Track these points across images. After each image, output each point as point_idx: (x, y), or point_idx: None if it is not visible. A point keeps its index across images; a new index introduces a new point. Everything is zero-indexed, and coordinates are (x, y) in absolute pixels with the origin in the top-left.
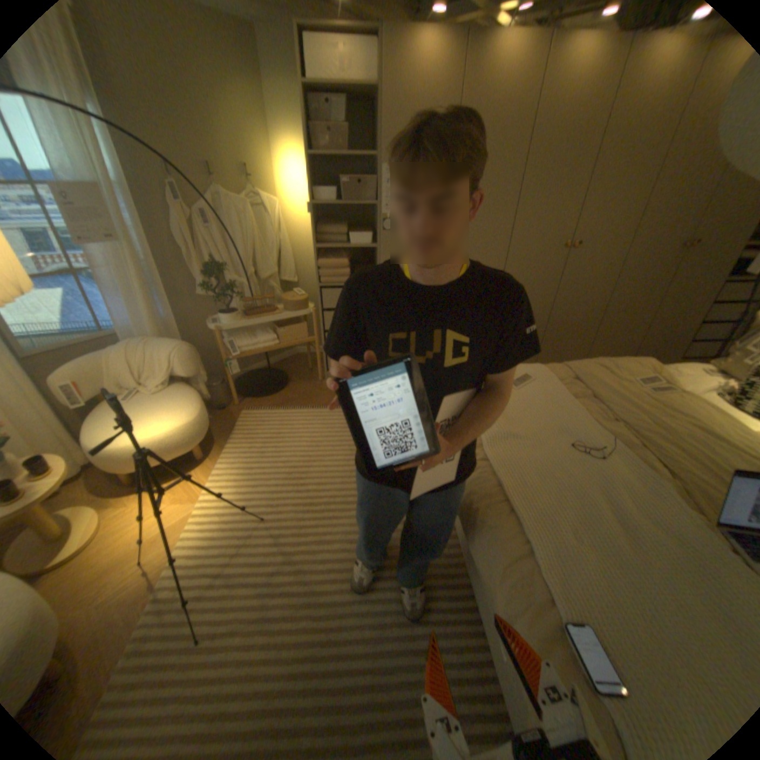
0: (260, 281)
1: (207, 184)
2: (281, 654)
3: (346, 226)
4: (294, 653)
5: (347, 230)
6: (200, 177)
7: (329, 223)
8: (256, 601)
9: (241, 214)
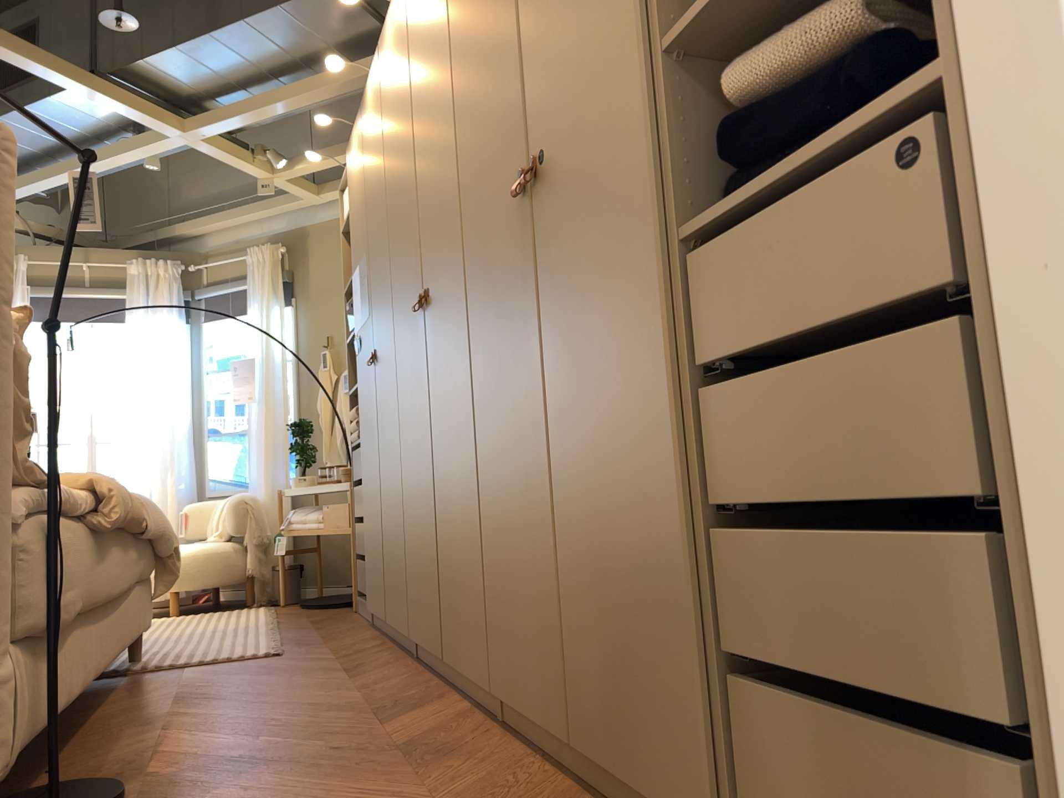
0: None
1: None
2: None
3: None
4: None
5: None
6: None
7: None
8: None
9: None
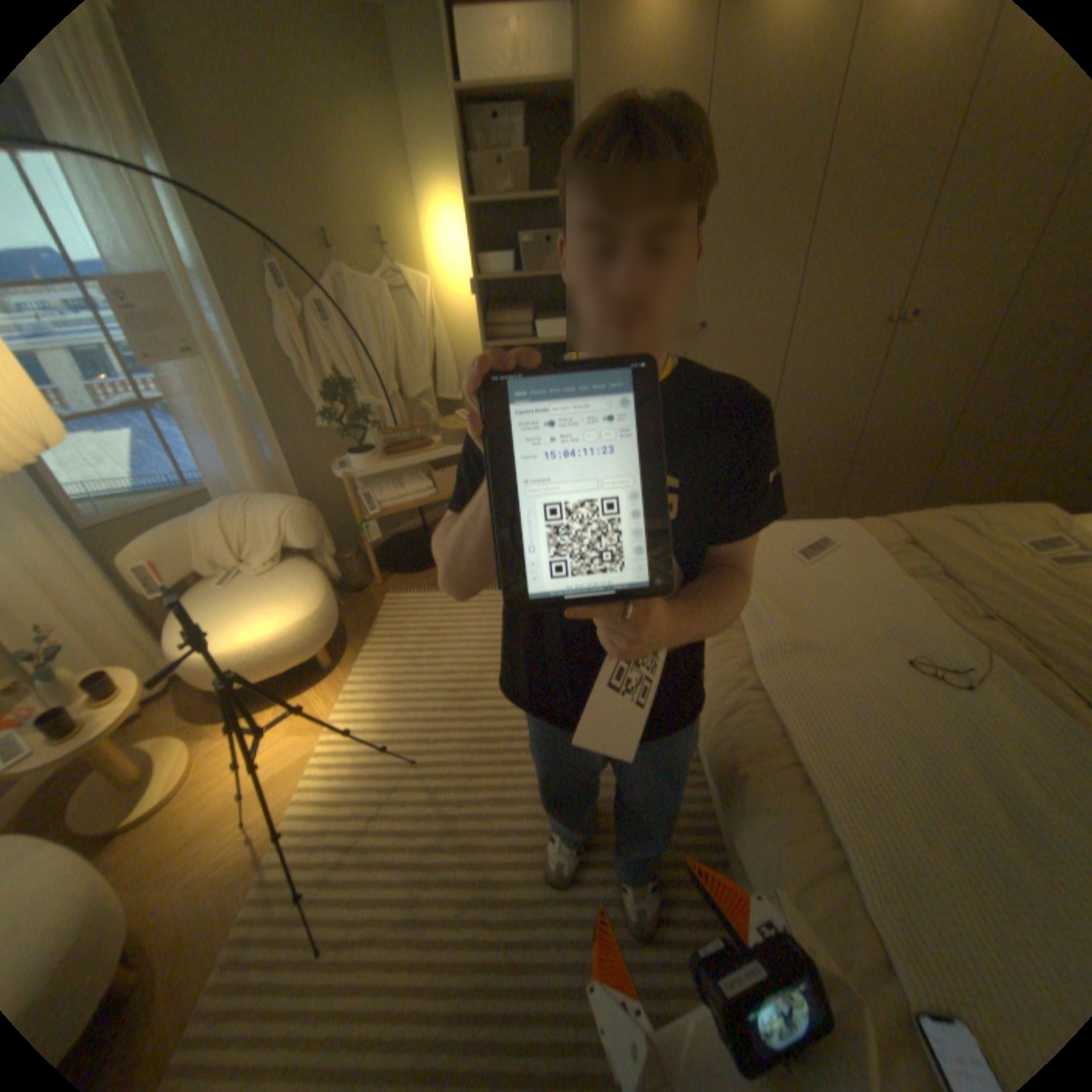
0: (408, 402)
1: (324, 262)
2: (439, 979)
3: (531, 310)
4: (458, 979)
5: (532, 317)
6: (314, 251)
7: (505, 307)
8: (404, 891)
9: (376, 303)
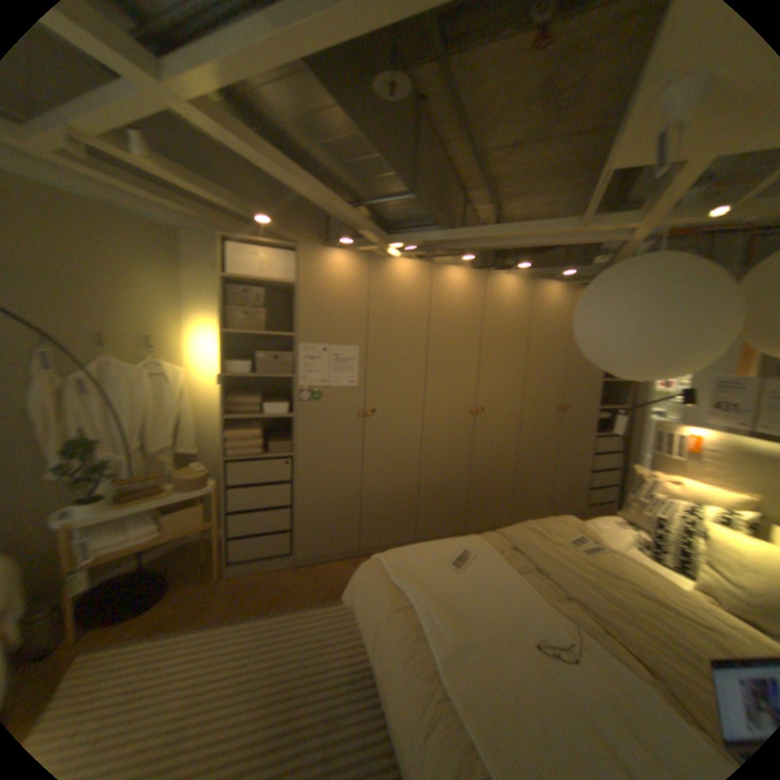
0: (144, 457)
1: (92, 355)
2: None
3: (259, 396)
4: None
5: (259, 400)
6: (85, 347)
7: (240, 393)
8: None
9: (132, 385)
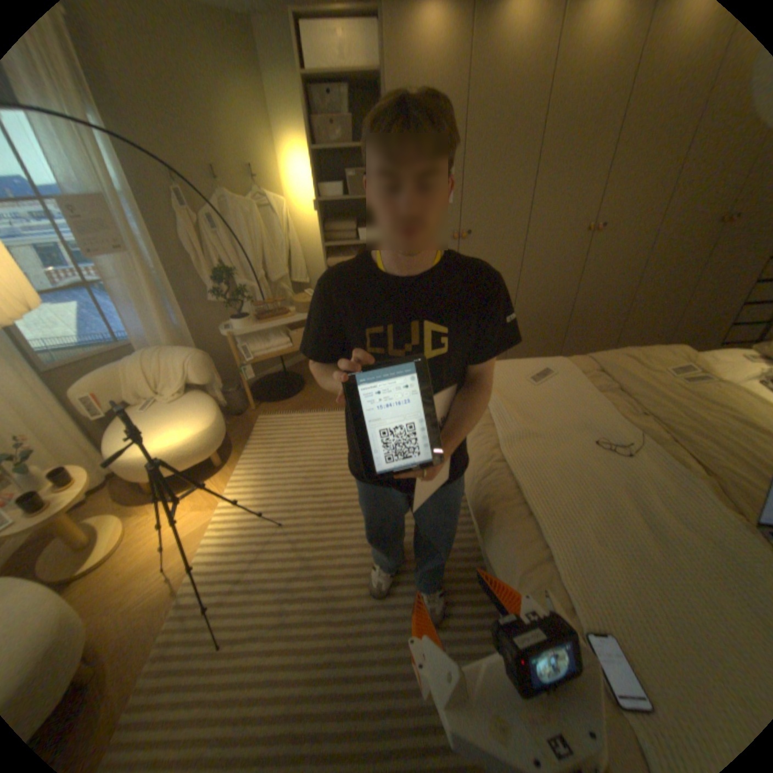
0: (271, 284)
1: (211, 188)
2: (300, 659)
3: (354, 221)
4: (313, 658)
5: (355, 226)
6: (204, 180)
7: (337, 219)
8: (275, 606)
9: (248, 216)
